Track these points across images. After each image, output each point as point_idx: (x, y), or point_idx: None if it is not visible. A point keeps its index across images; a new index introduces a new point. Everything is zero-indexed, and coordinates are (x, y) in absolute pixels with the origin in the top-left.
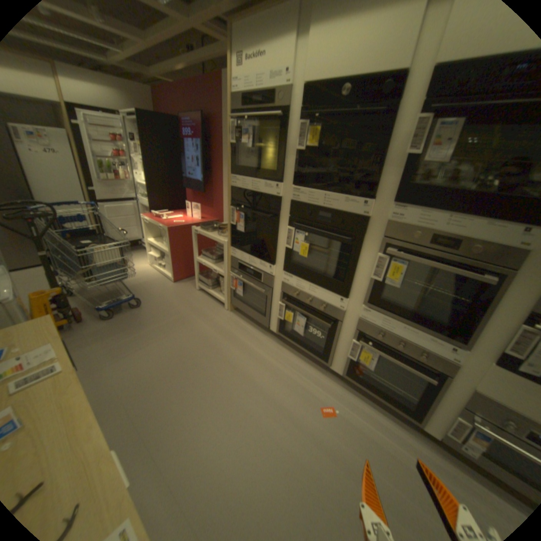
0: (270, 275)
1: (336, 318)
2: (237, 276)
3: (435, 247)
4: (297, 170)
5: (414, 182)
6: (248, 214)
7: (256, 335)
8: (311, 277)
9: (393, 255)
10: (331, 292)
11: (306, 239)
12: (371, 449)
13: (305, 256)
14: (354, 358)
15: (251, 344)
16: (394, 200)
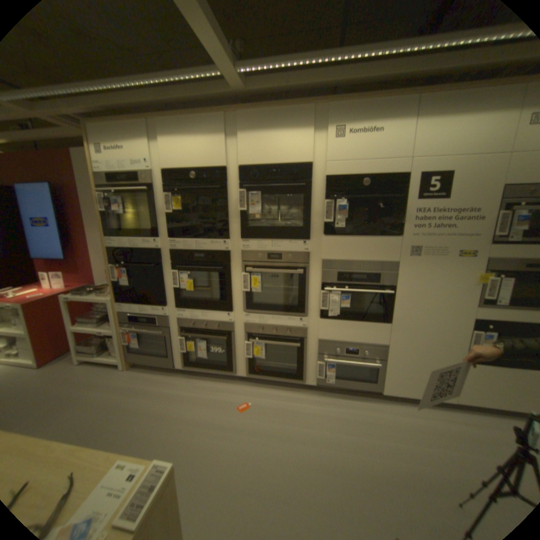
0: (164, 317)
1: (228, 331)
2: (128, 330)
3: (271, 262)
4: (169, 227)
5: (248, 227)
6: (129, 270)
7: (162, 381)
8: (201, 306)
9: (250, 272)
10: (219, 312)
11: (189, 277)
12: (278, 415)
13: (191, 290)
14: (249, 357)
15: (159, 390)
16: (241, 239)
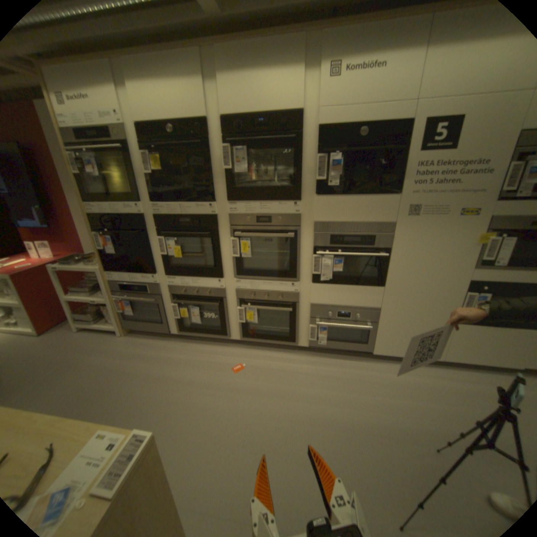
0: (155, 284)
1: (220, 297)
2: (121, 298)
3: (260, 225)
4: (150, 190)
5: (234, 187)
6: (114, 237)
7: (159, 344)
8: (191, 272)
9: (239, 236)
10: (210, 278)
11: (177, 244)
12: (271, 375)
13: (180, 257)
14: (242, 321)
15: (157, 353)
16: (227, 201)
